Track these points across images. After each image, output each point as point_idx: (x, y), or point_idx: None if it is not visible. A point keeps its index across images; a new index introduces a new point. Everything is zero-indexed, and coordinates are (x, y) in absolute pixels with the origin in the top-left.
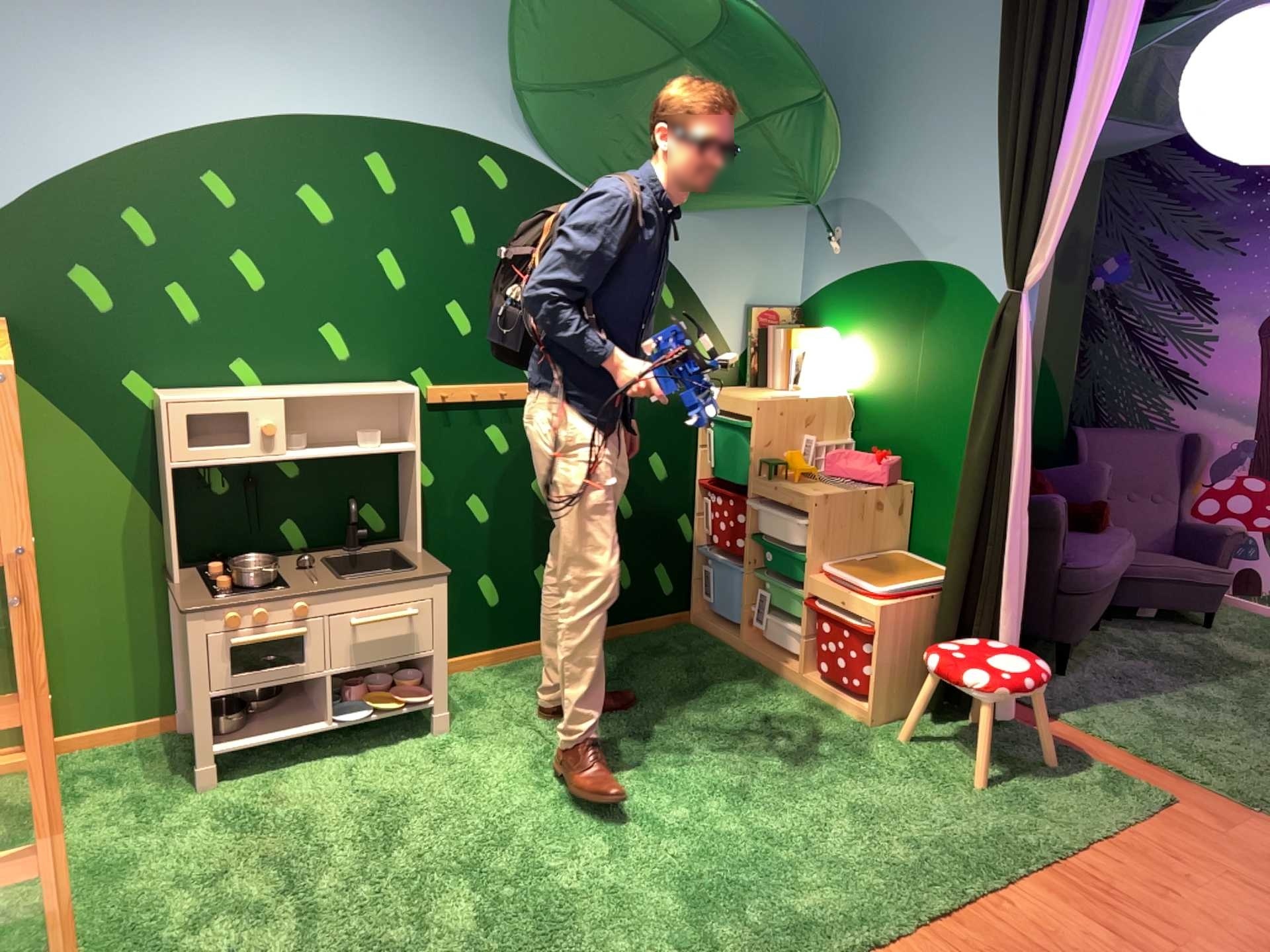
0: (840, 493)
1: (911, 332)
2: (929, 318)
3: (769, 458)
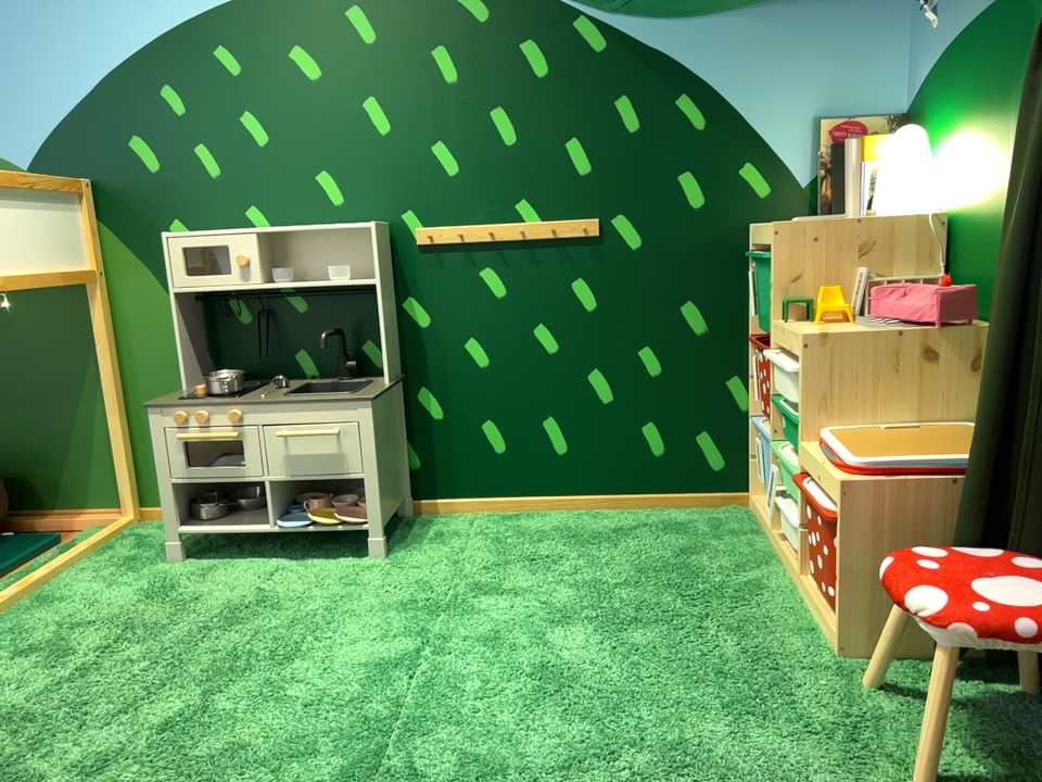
0: (852, 332)
1: (999, 92)
2: (1018, 60)
3: (792, 296)
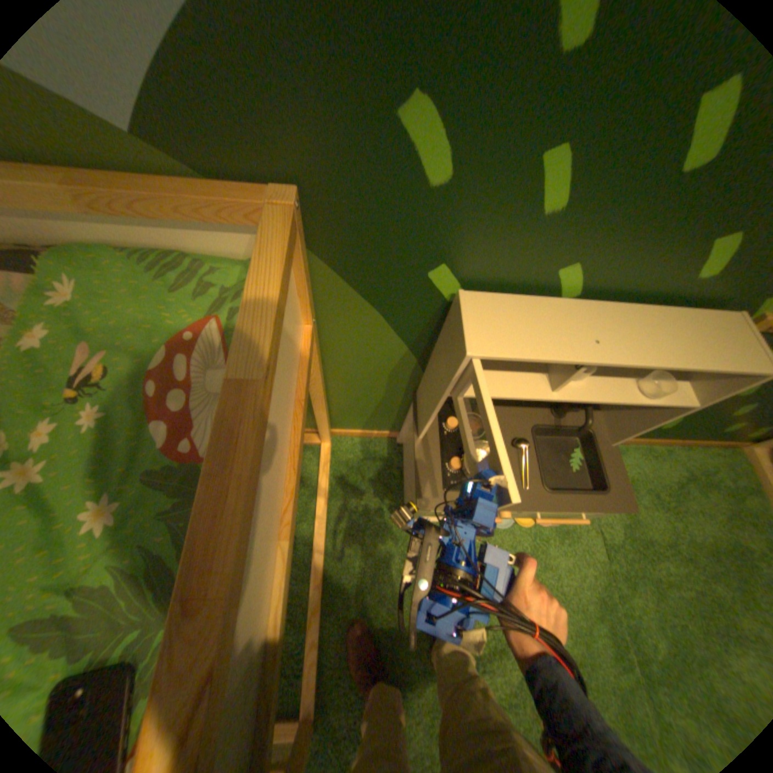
0: None
1: None
2: None
3: None
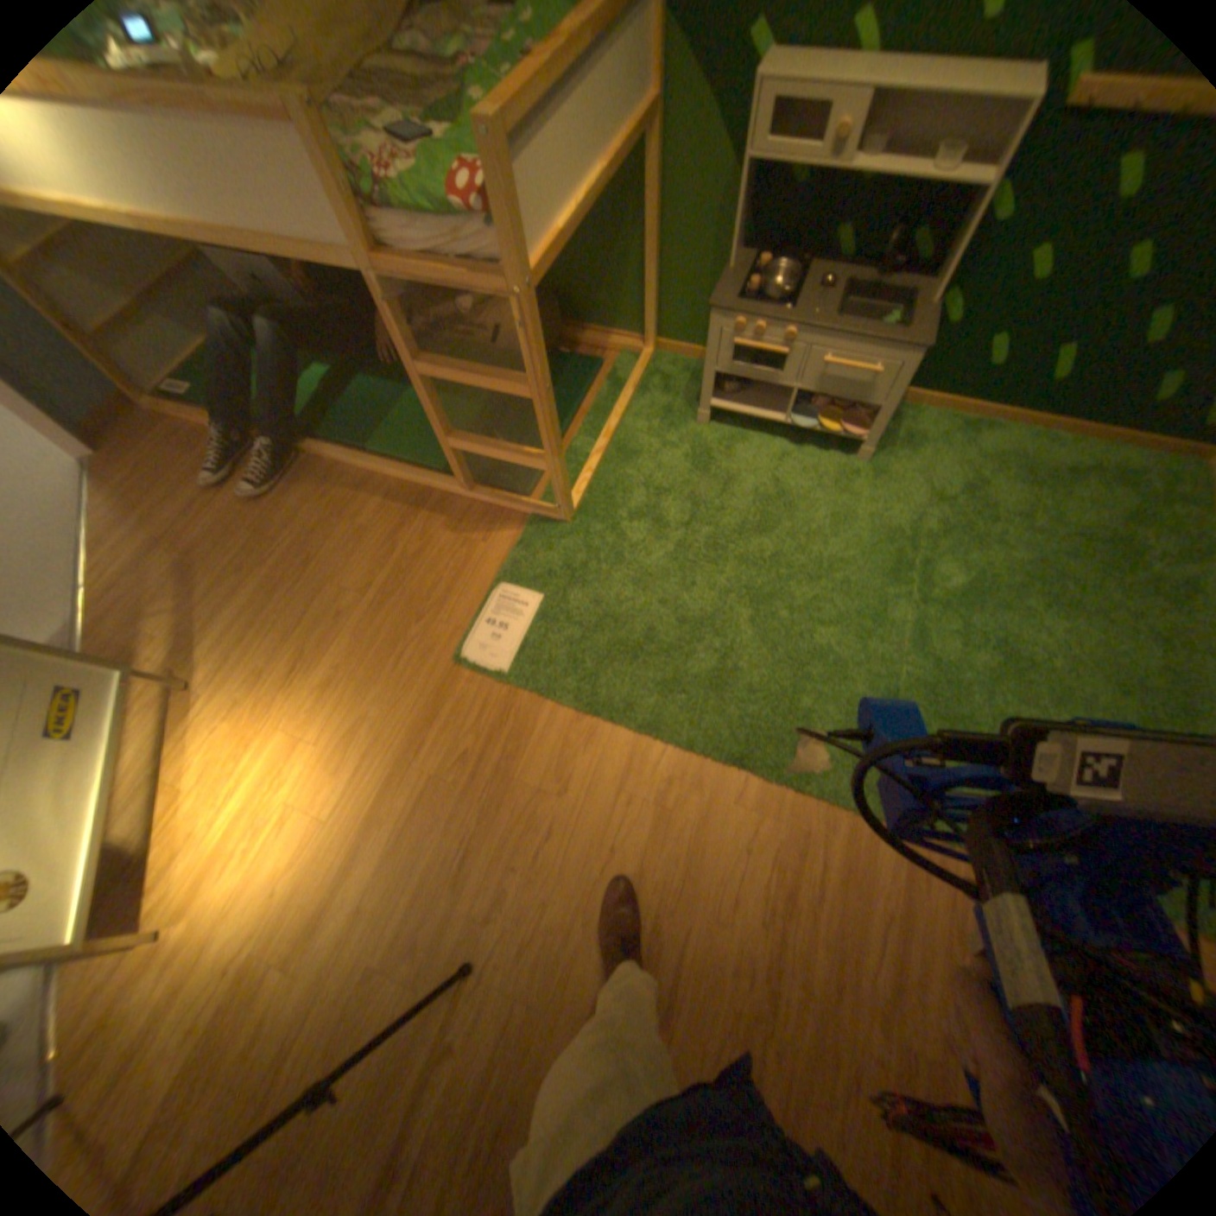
0: None
1: None
2: None
3: None
